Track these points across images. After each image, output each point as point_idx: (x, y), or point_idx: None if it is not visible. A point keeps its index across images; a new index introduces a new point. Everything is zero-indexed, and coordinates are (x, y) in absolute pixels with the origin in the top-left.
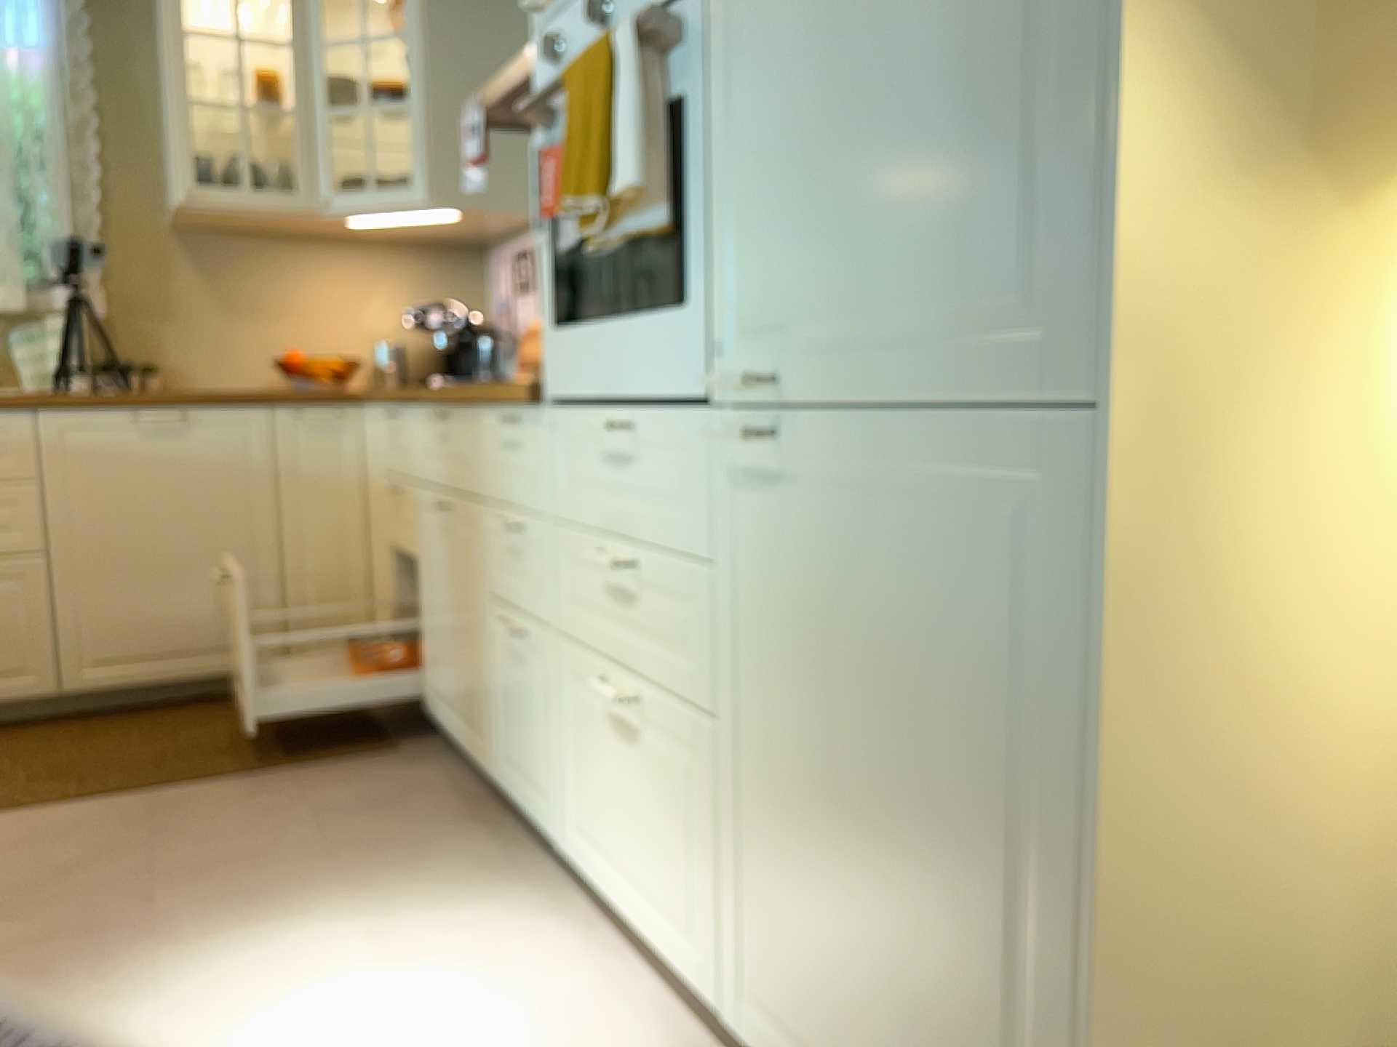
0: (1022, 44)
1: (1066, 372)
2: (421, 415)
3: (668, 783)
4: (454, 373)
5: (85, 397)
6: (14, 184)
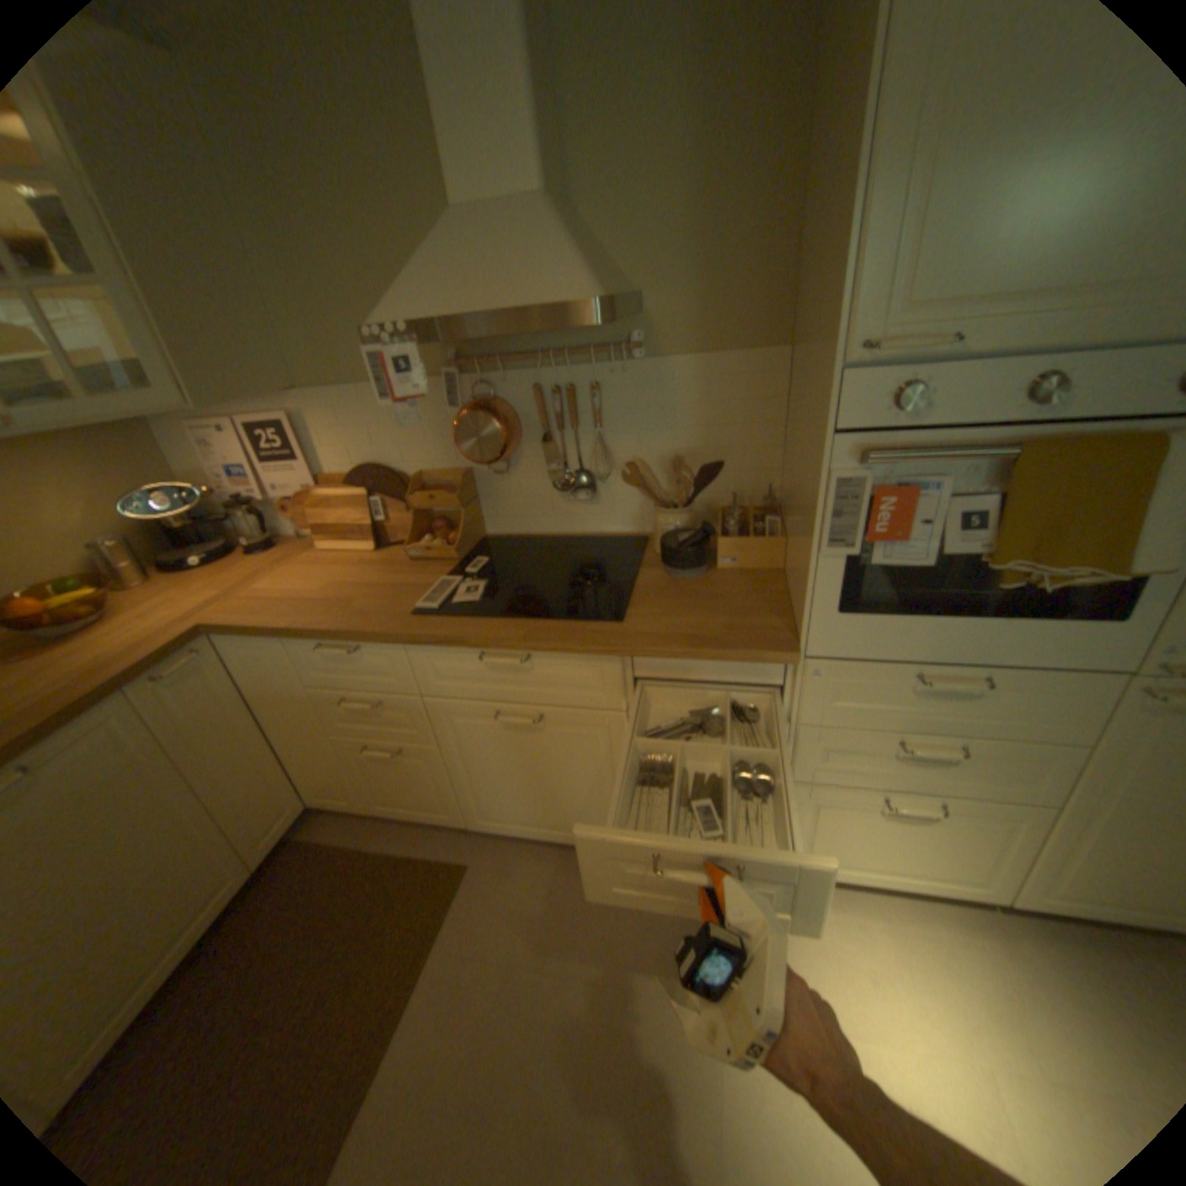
0: None
1: None
2: (444, 650)
3: (967, 834)
4: (191, 543)
5: None
6: None
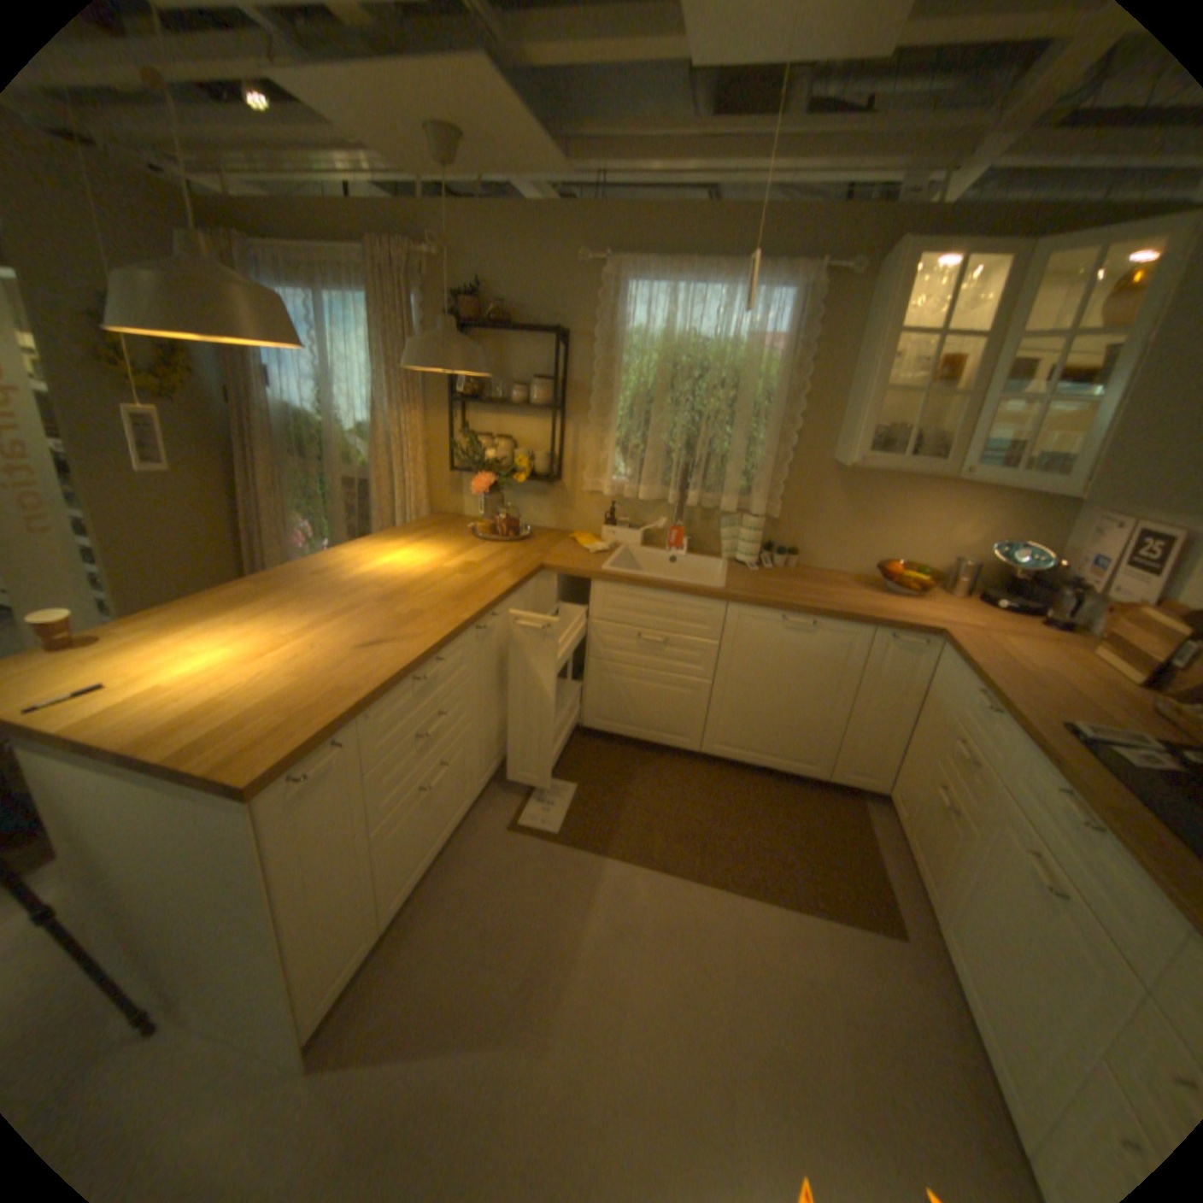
0: None
1: None
2: (1048, 765)
3: None
4: (1020, 595)
5: (760, 601)
6: (749, 430)
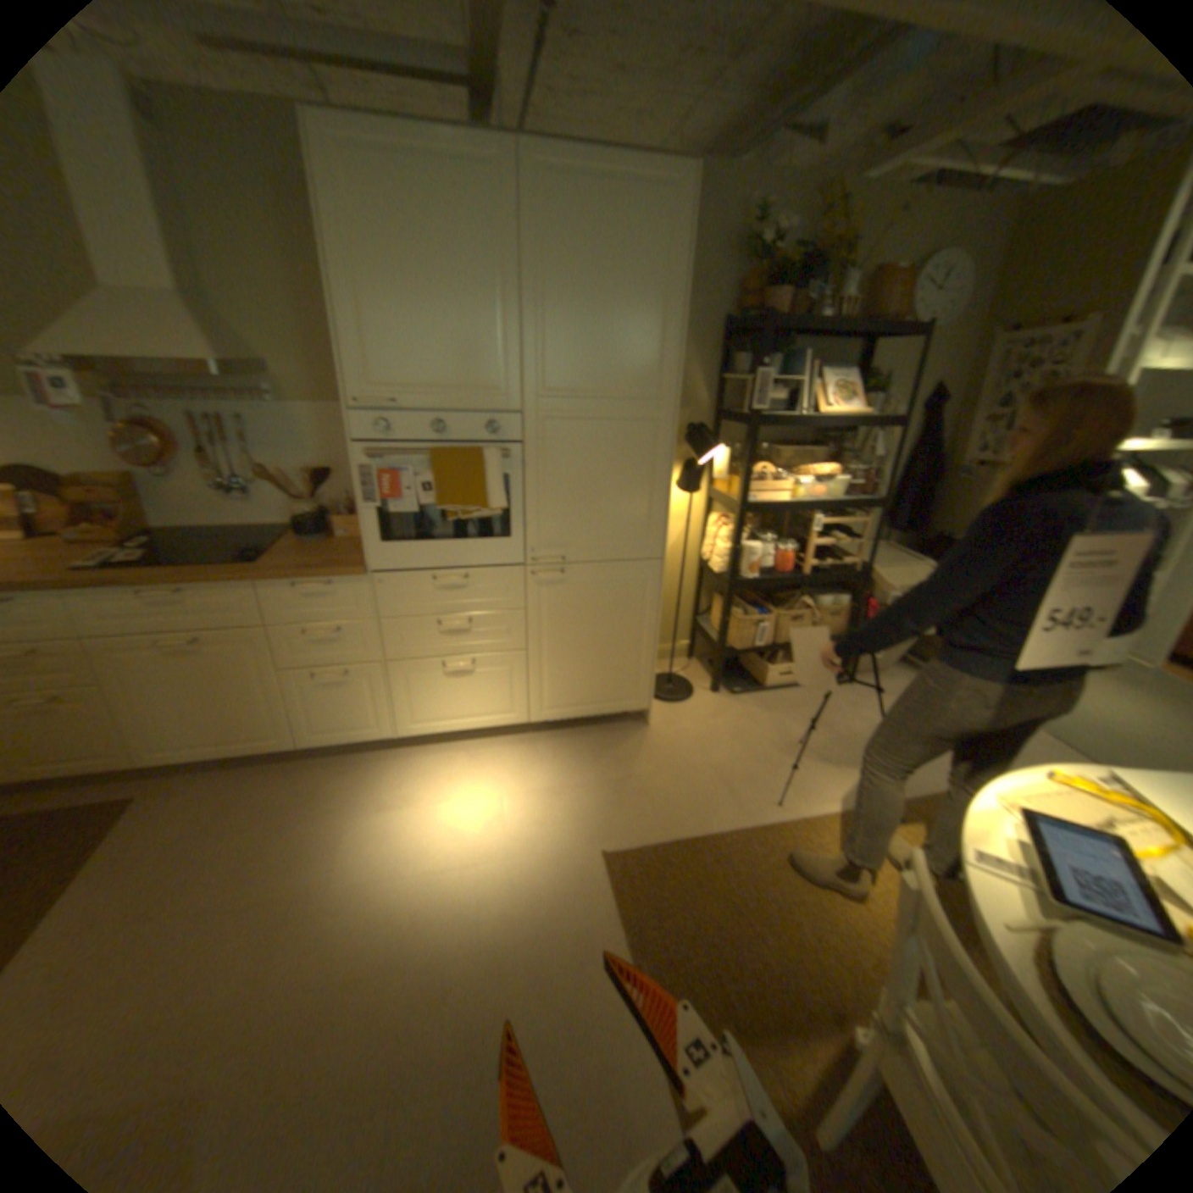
0: (639, 496)
1: (646, 553)
2: (96, 594)
3: (487, 677)
4: None
5: None
6: None
